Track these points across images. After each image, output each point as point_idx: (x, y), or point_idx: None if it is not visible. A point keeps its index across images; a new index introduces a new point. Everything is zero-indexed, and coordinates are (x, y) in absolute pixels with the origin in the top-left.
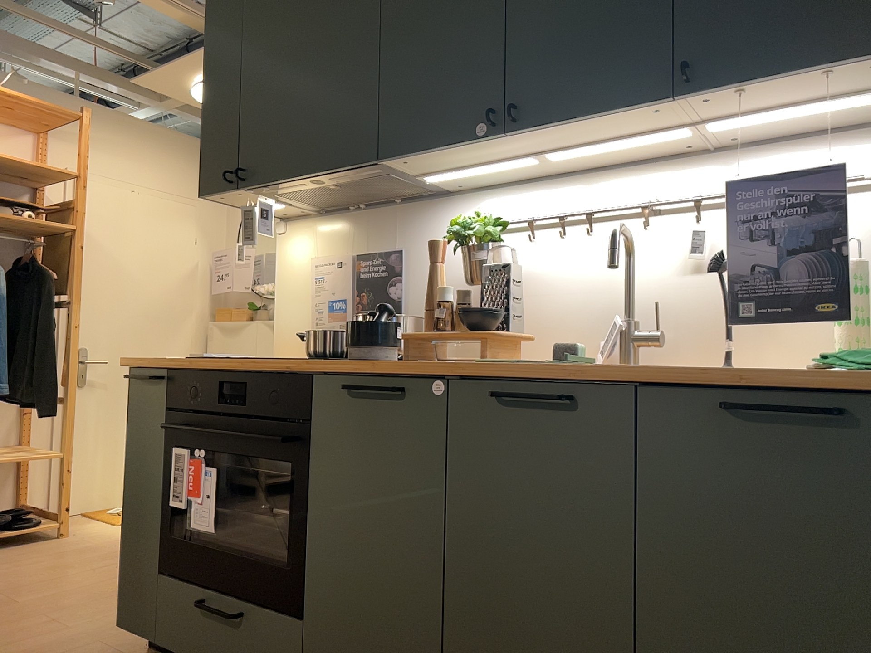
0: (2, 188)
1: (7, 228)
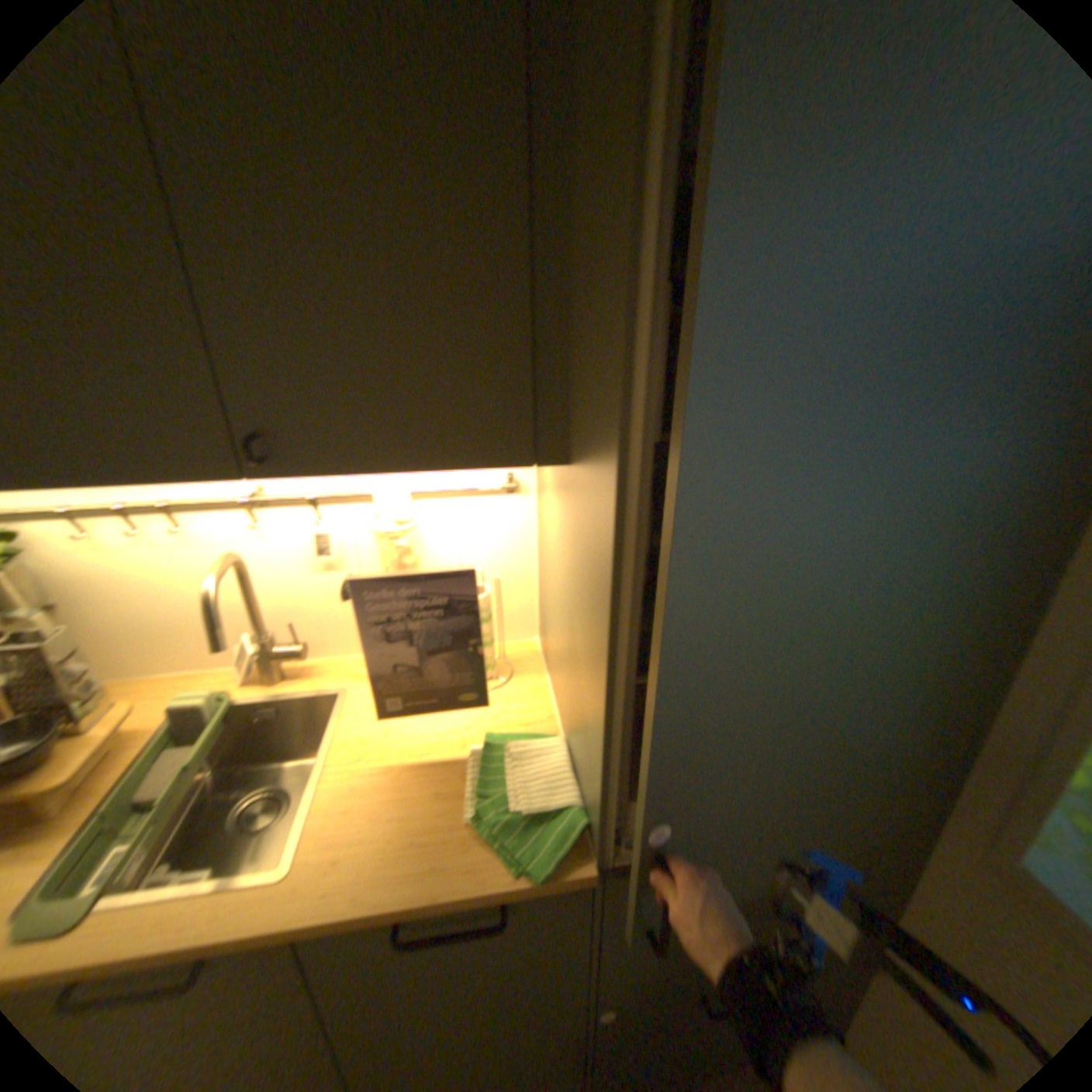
0: None
1: None
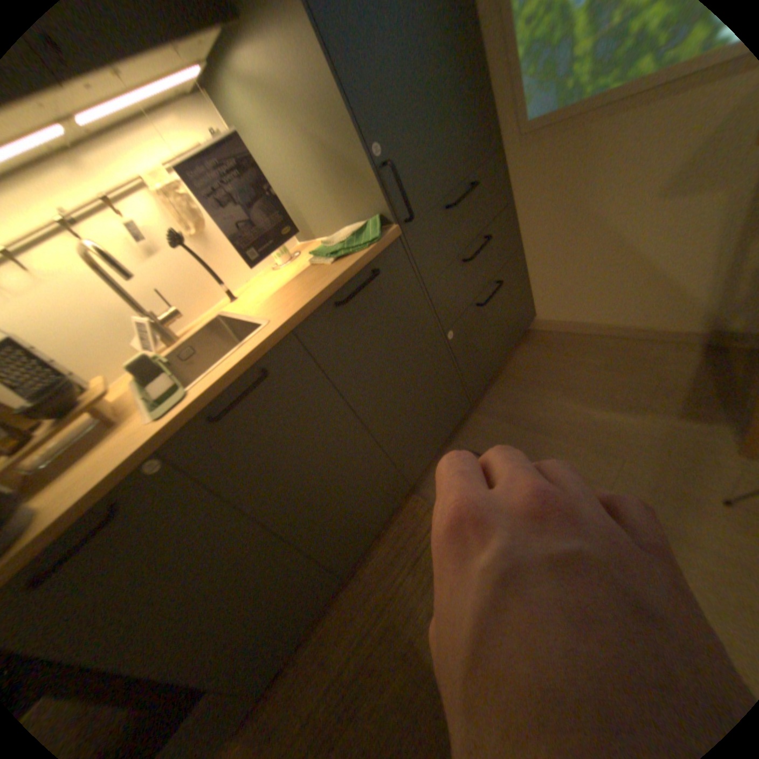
0: None
1: None
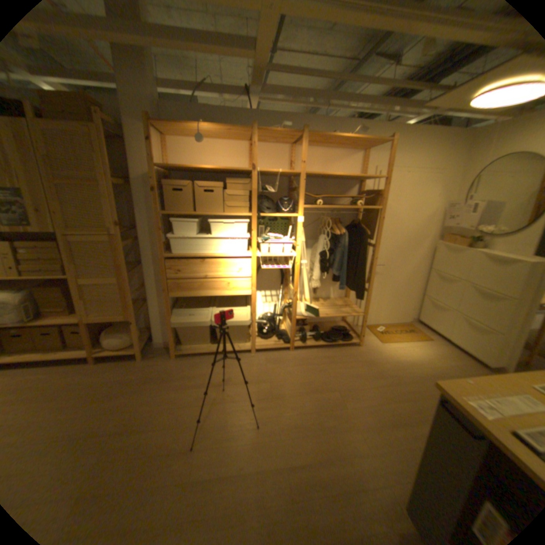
0: (344, 183)
1: (346, 207)
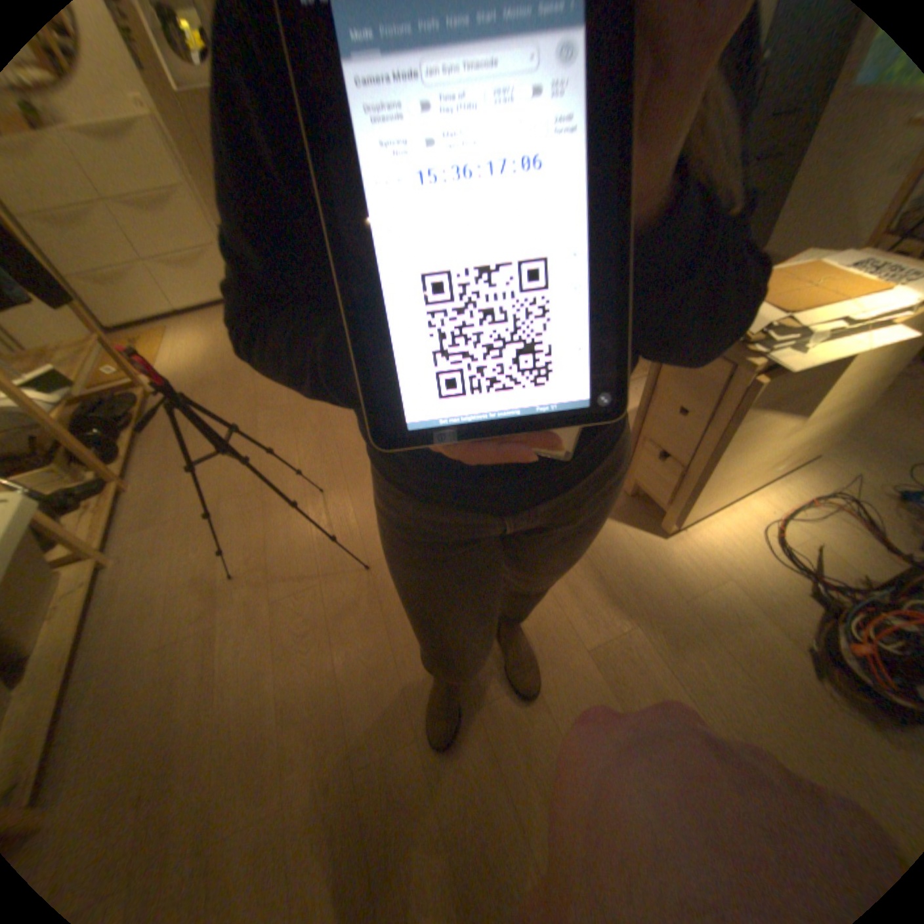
0: None
1: None
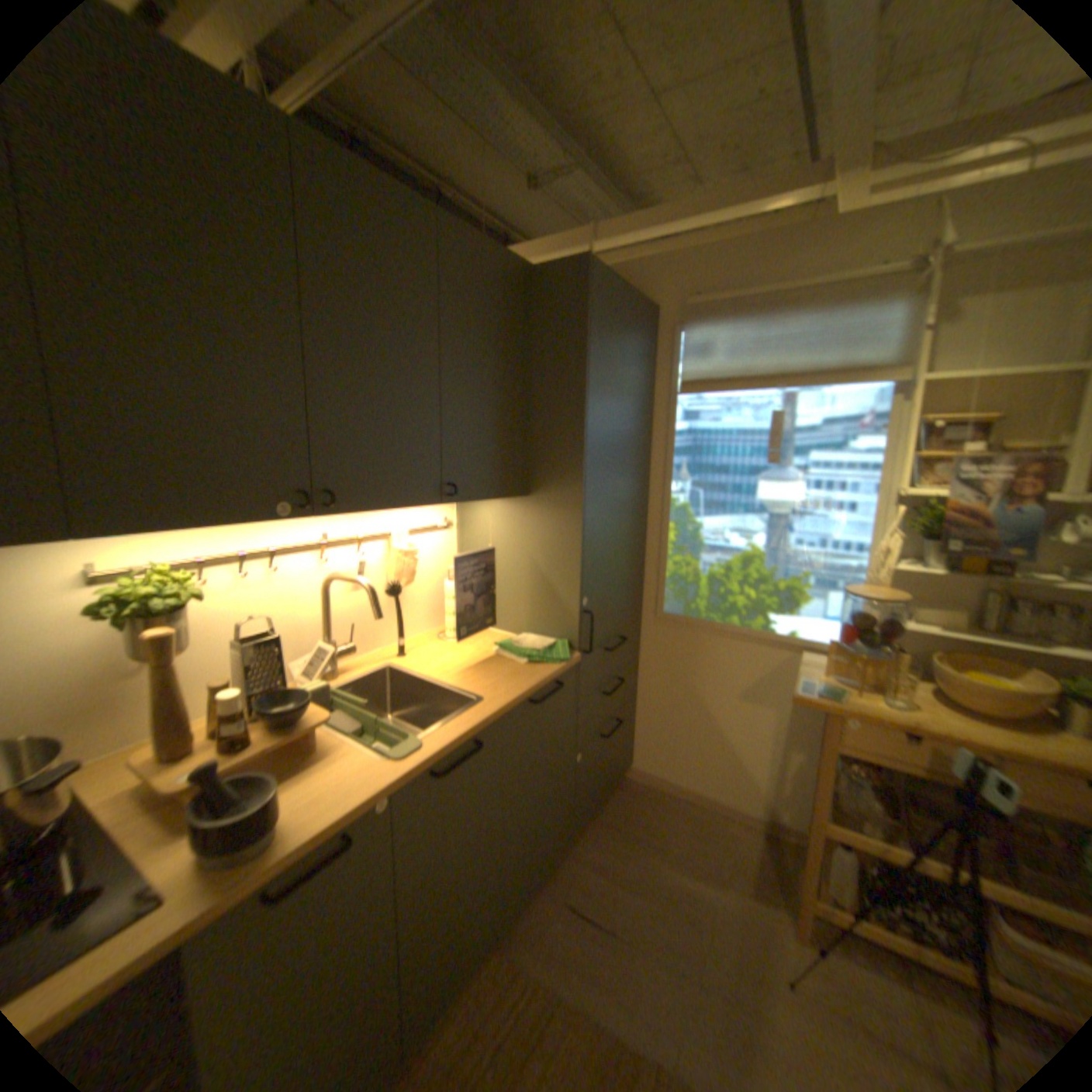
0: None
1: None
